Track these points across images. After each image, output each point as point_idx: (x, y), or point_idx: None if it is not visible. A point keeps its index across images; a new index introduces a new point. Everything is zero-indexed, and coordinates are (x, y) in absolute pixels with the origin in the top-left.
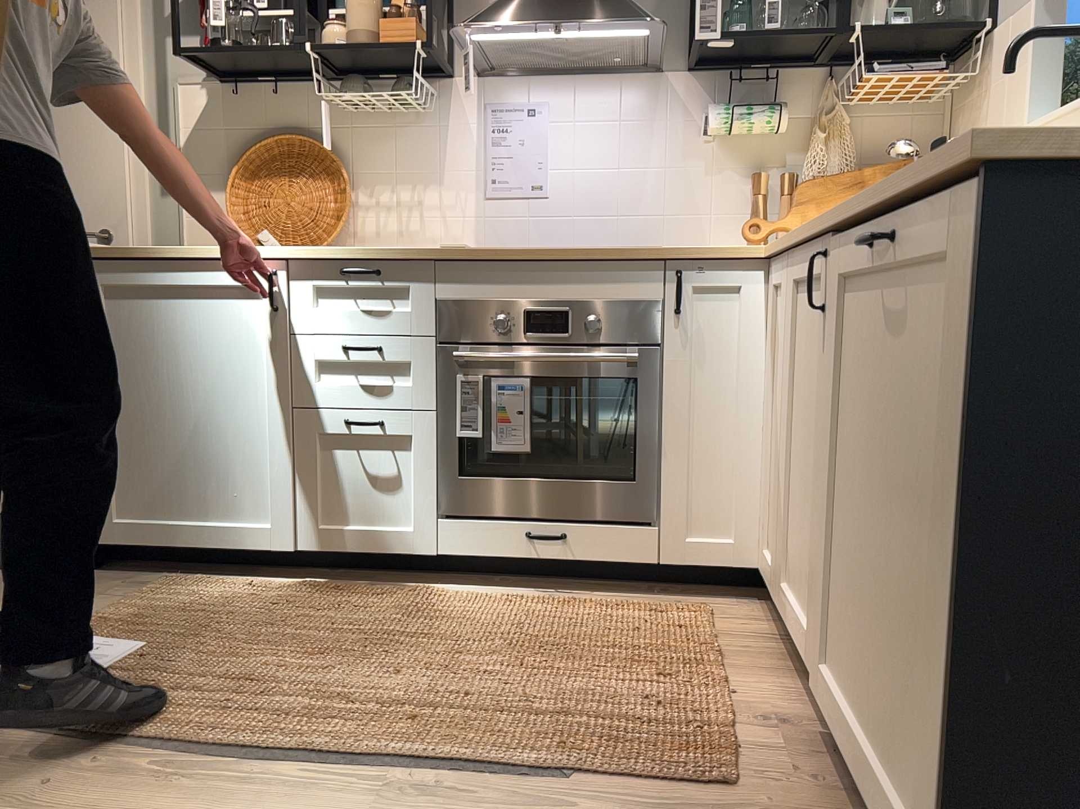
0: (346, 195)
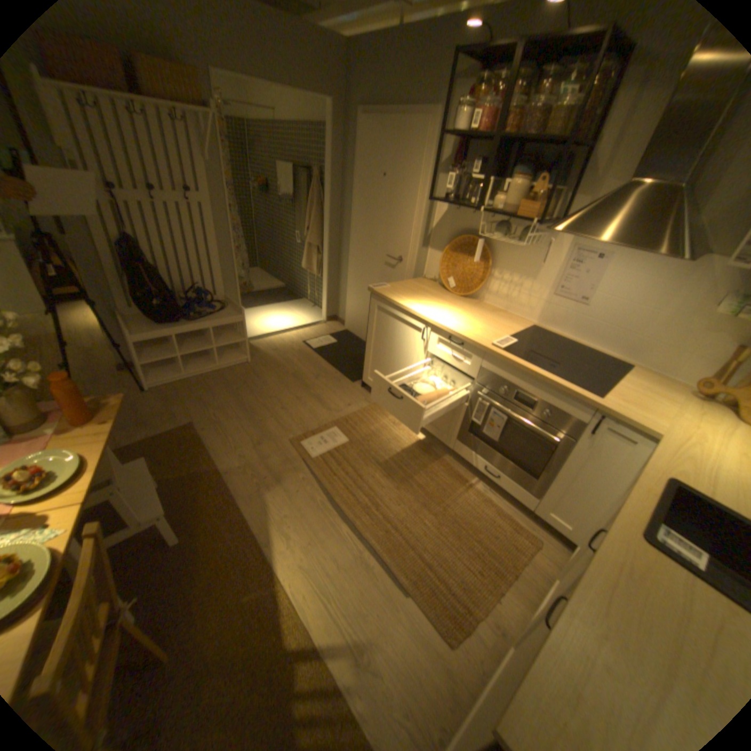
0: (487, 273)
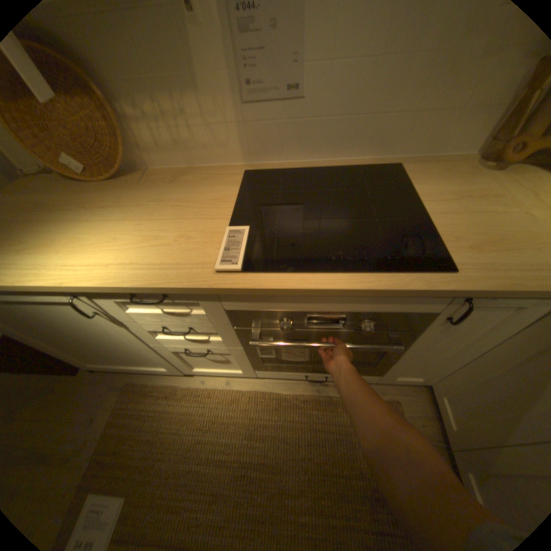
0: (111, 116)
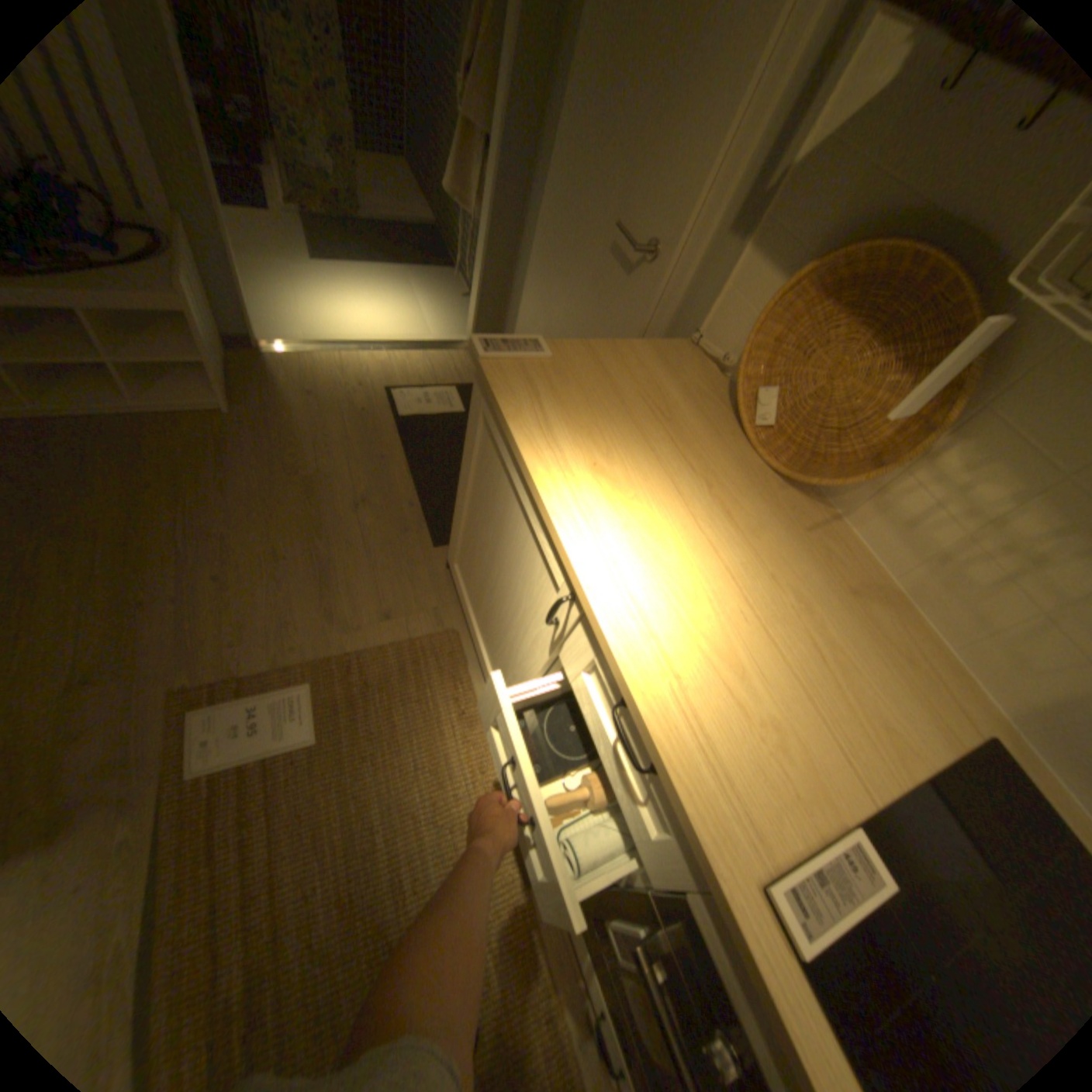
0: (922, 449)
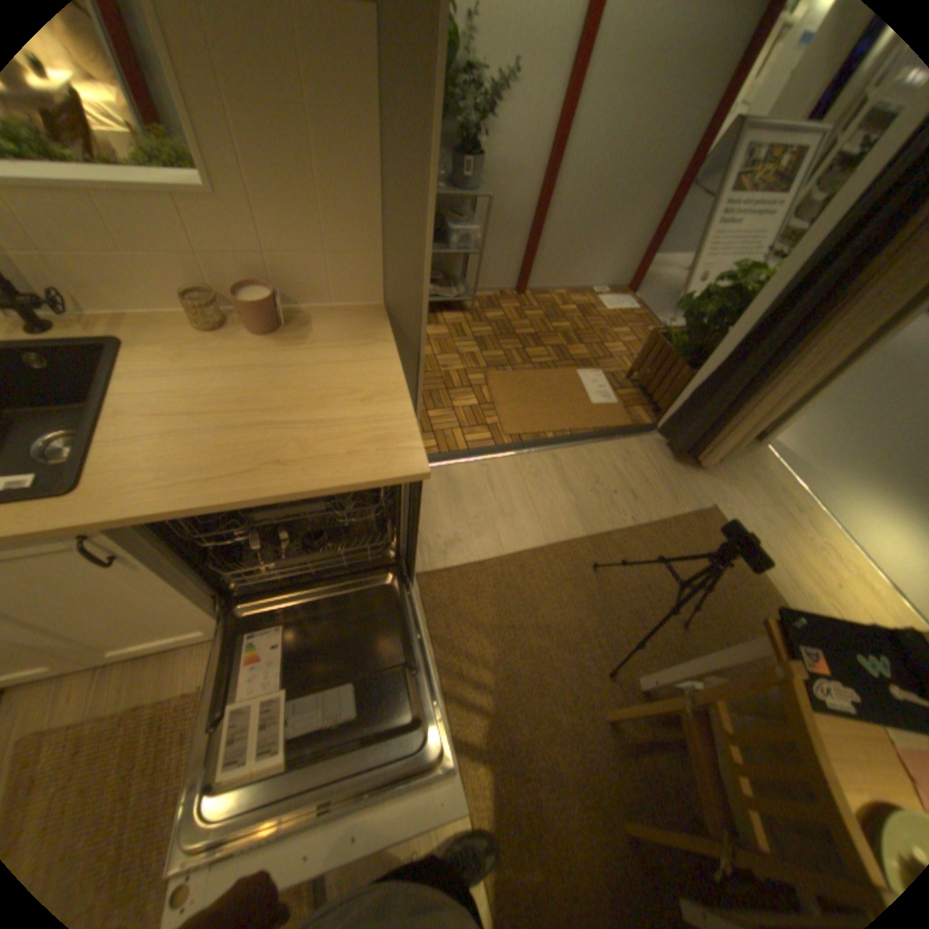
0: None
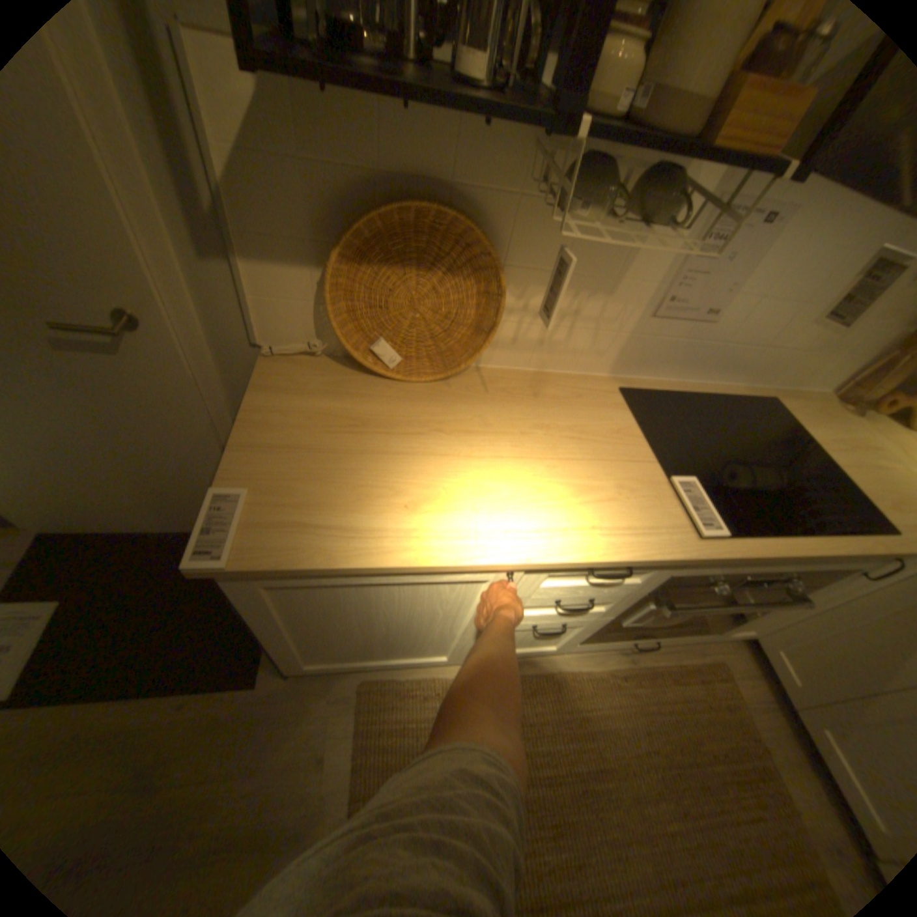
0: (502, 309)
